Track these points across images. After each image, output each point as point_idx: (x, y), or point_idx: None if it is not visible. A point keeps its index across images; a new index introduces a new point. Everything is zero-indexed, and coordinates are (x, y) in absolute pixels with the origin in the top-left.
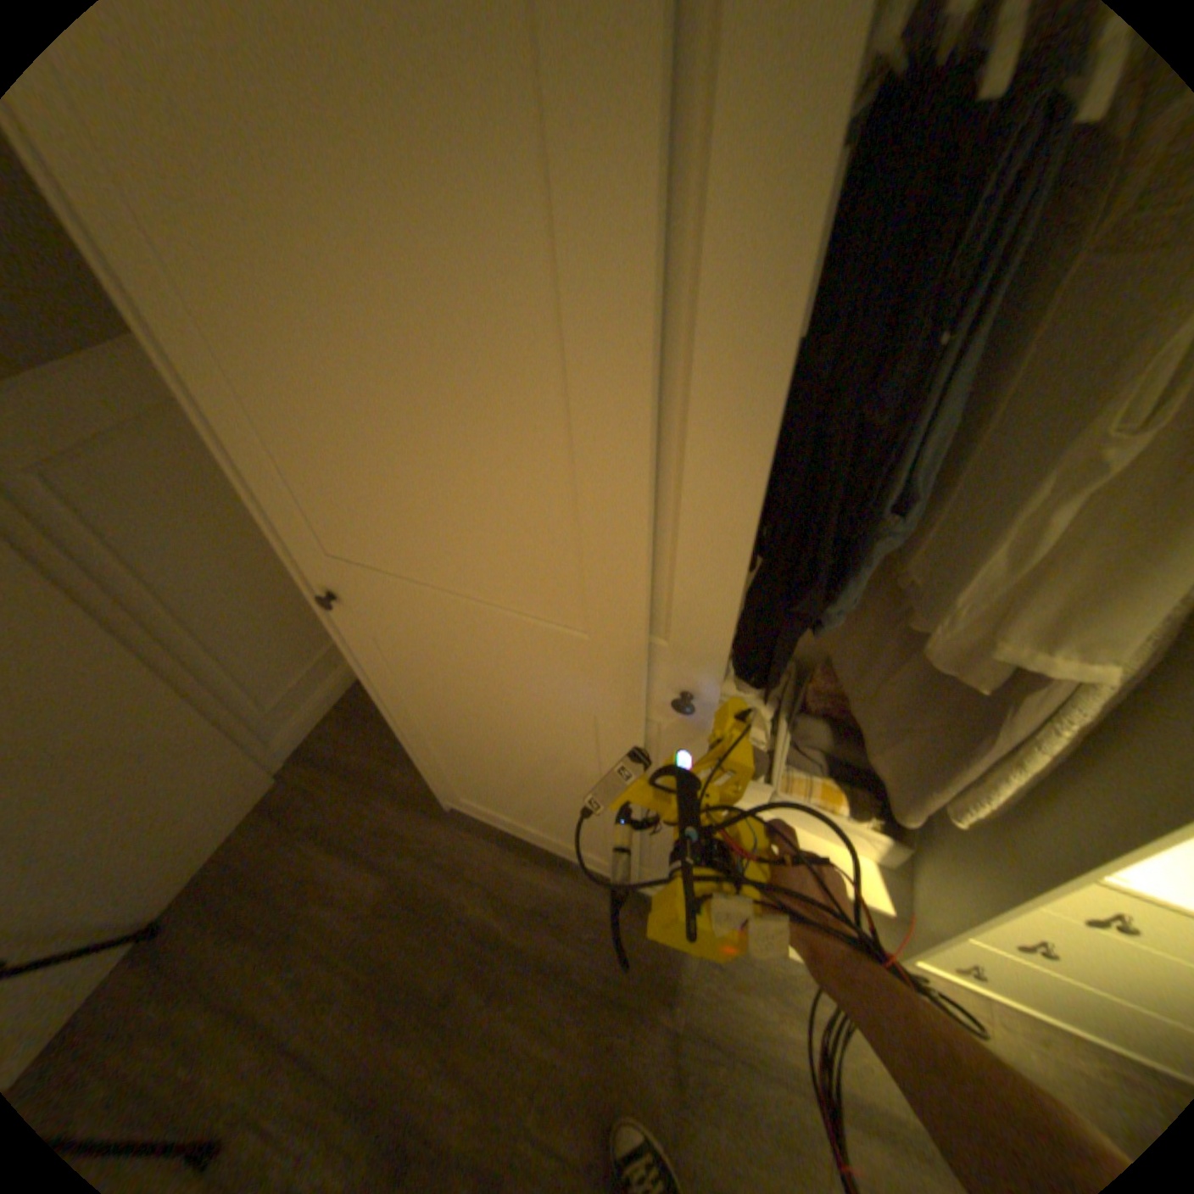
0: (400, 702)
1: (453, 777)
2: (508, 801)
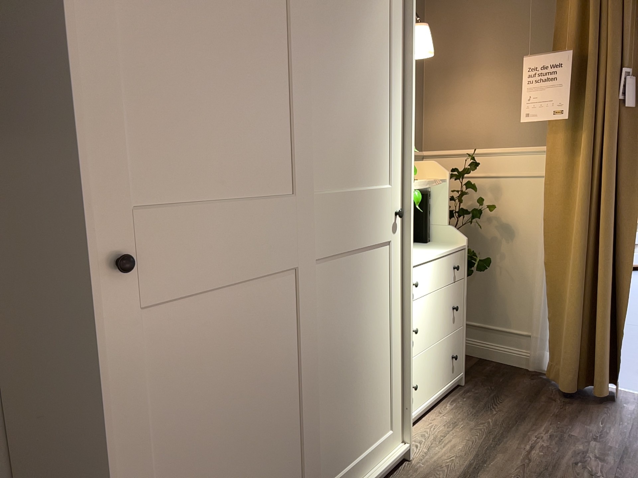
0: (138, 427)
1: None
2: None
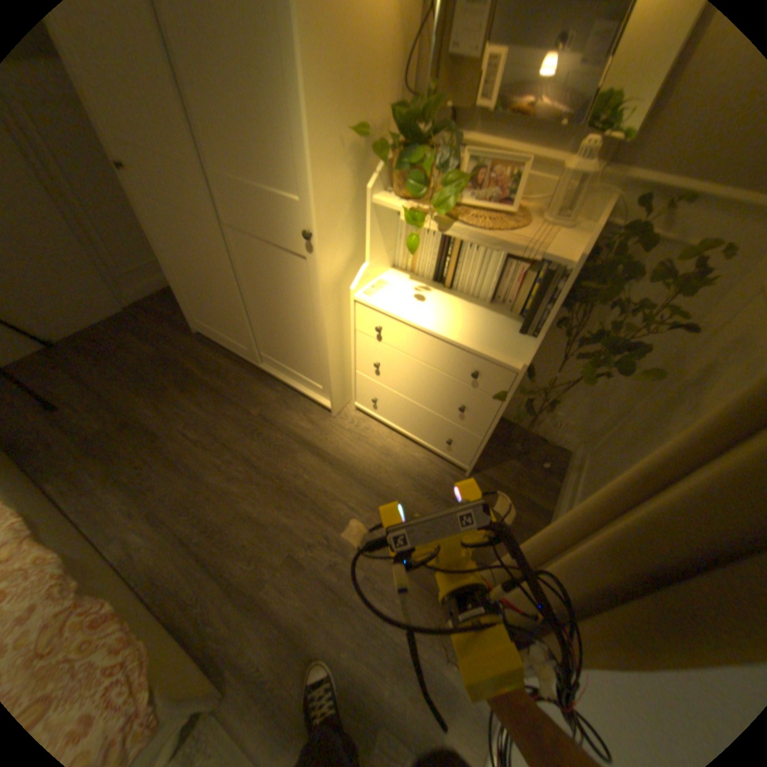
0: (159, 242)
1: (190, 302)
2: (209, 313)
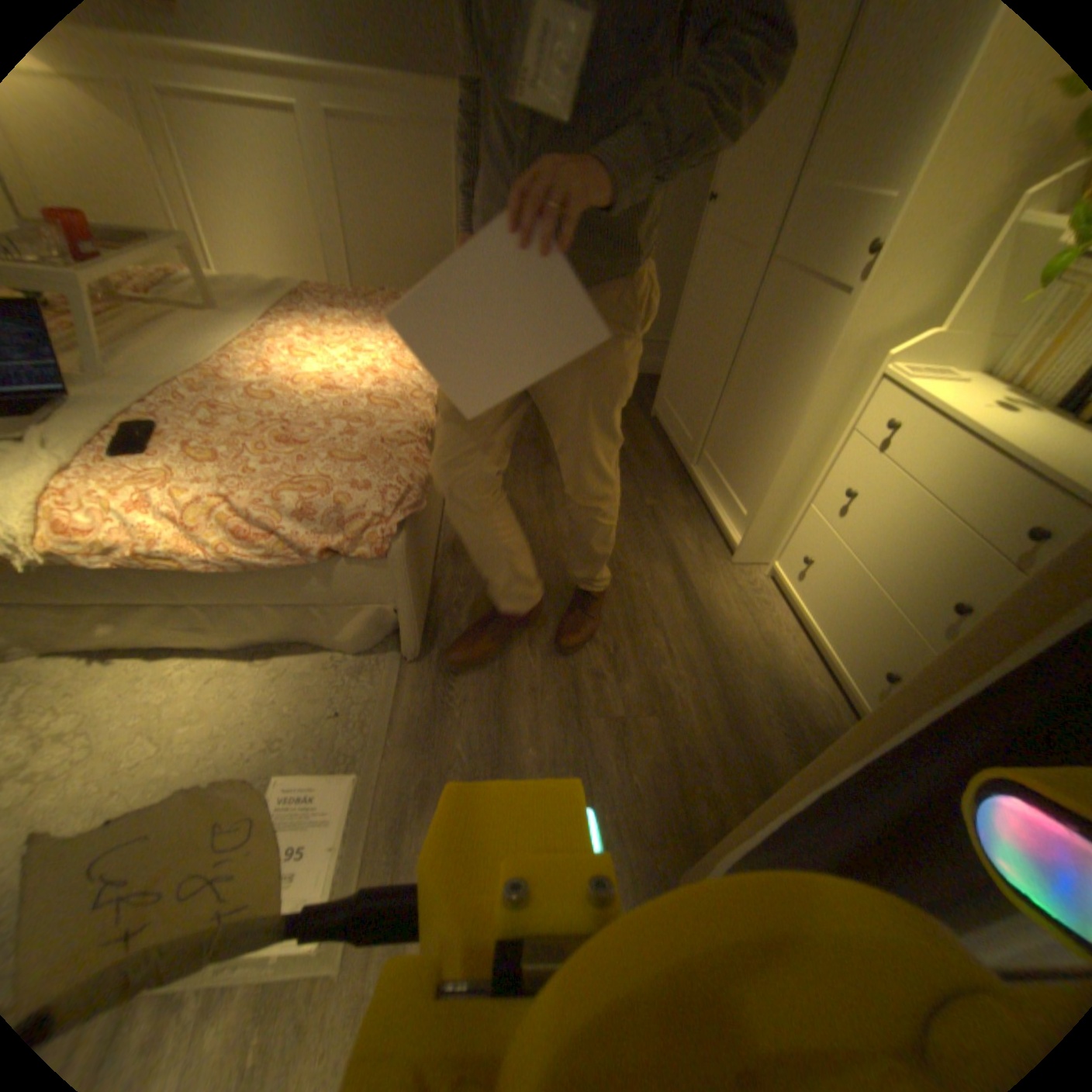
0: (692, 290)
1: (673, 371)
2: (683, 385)
